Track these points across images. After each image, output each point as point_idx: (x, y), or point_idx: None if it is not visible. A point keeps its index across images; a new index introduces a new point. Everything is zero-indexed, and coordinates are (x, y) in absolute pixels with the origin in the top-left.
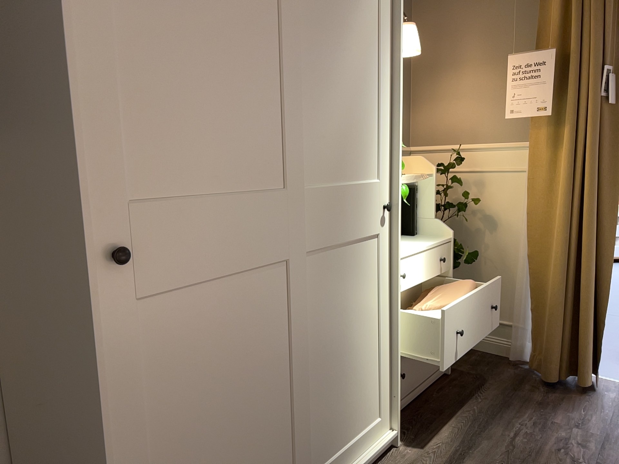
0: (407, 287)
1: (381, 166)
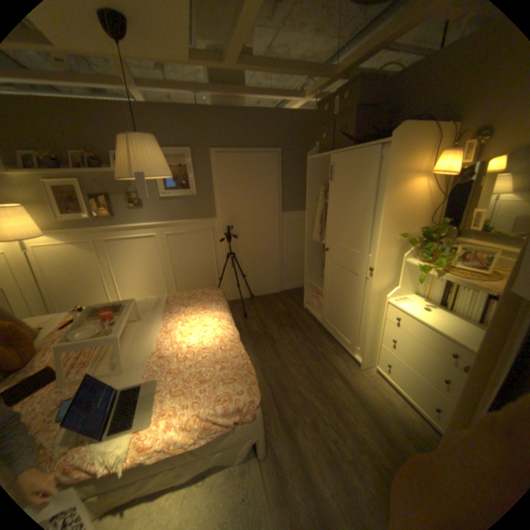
0: (407, 333)
1: (374, 250)
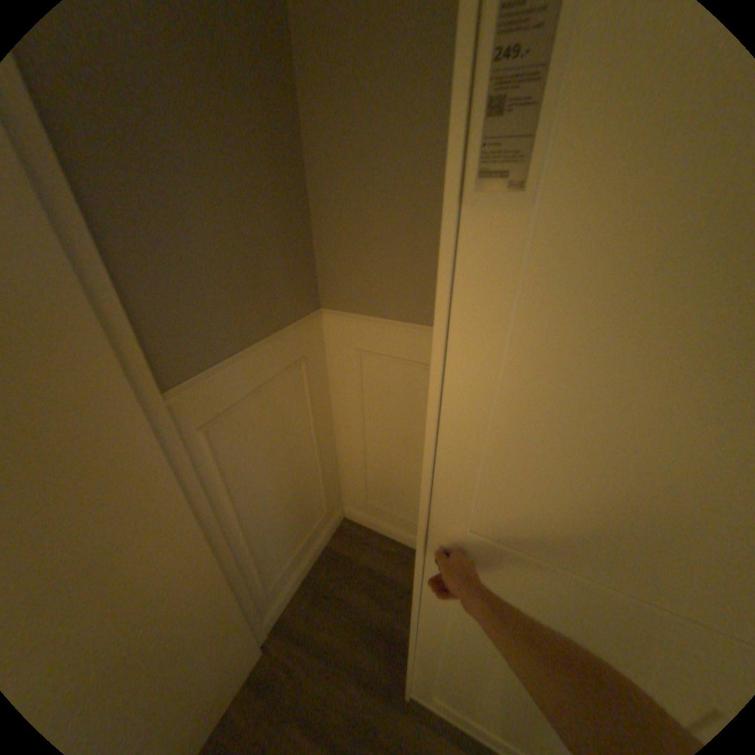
0: None
1: None
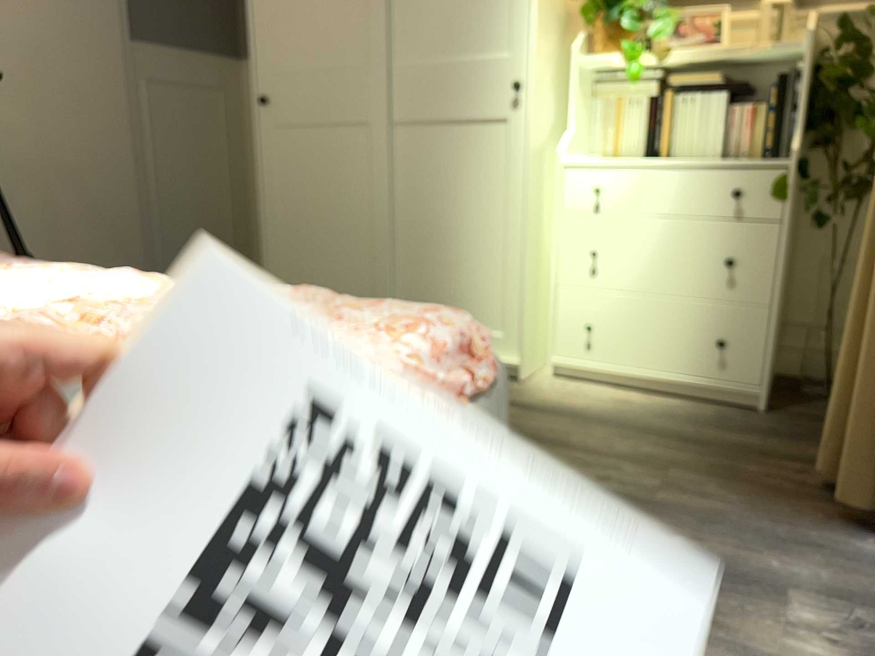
0: (622, 215)
1: (516, 35)
